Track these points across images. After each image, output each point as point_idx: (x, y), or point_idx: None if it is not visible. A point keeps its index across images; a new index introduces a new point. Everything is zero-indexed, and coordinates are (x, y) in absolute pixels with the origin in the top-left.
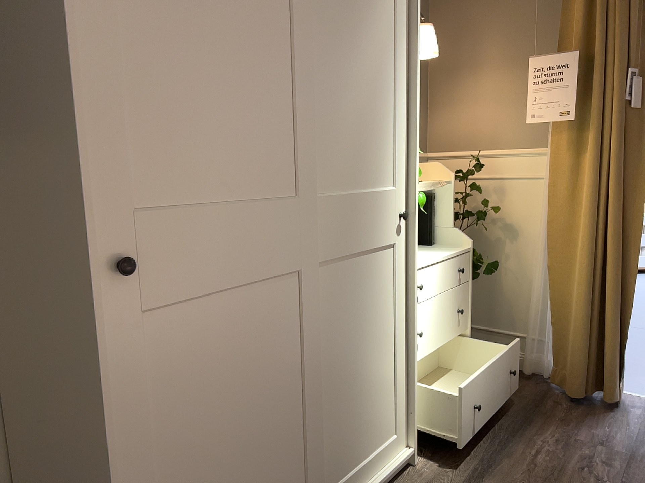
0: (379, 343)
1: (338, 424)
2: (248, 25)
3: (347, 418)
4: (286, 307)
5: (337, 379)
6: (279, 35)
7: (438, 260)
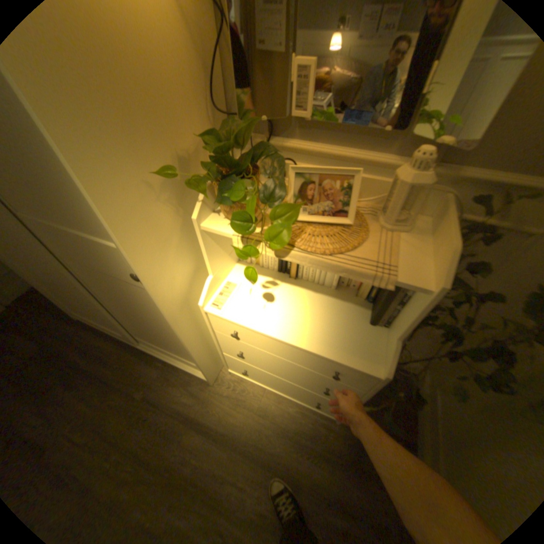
0: (158, 326)
1: (135, 328)
2: None
3: (142, 331)
4: (42, 263)
5: (123, 314)
6: None
7: (288, 342)
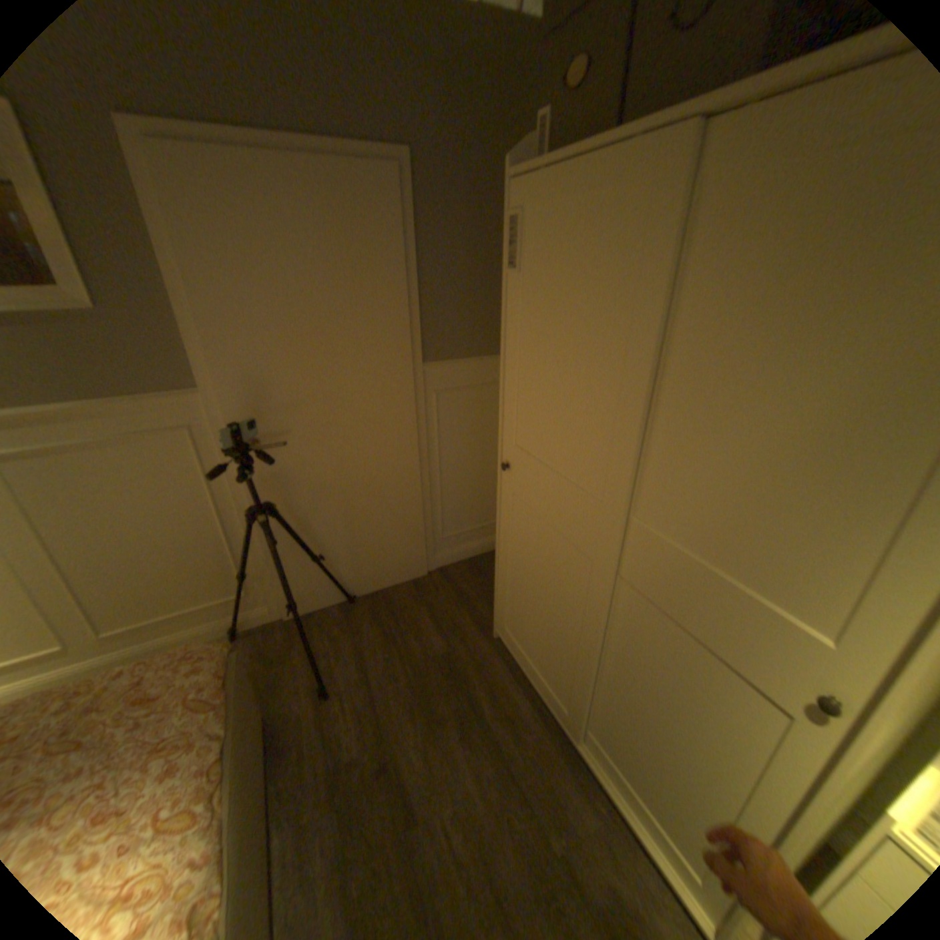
0: (702, 768)
1: (616, 726)
2: (579, 338)
3: (627, 740)
4: (575, 572)
5: (624, 696)
6: (608, 344)
7: None
